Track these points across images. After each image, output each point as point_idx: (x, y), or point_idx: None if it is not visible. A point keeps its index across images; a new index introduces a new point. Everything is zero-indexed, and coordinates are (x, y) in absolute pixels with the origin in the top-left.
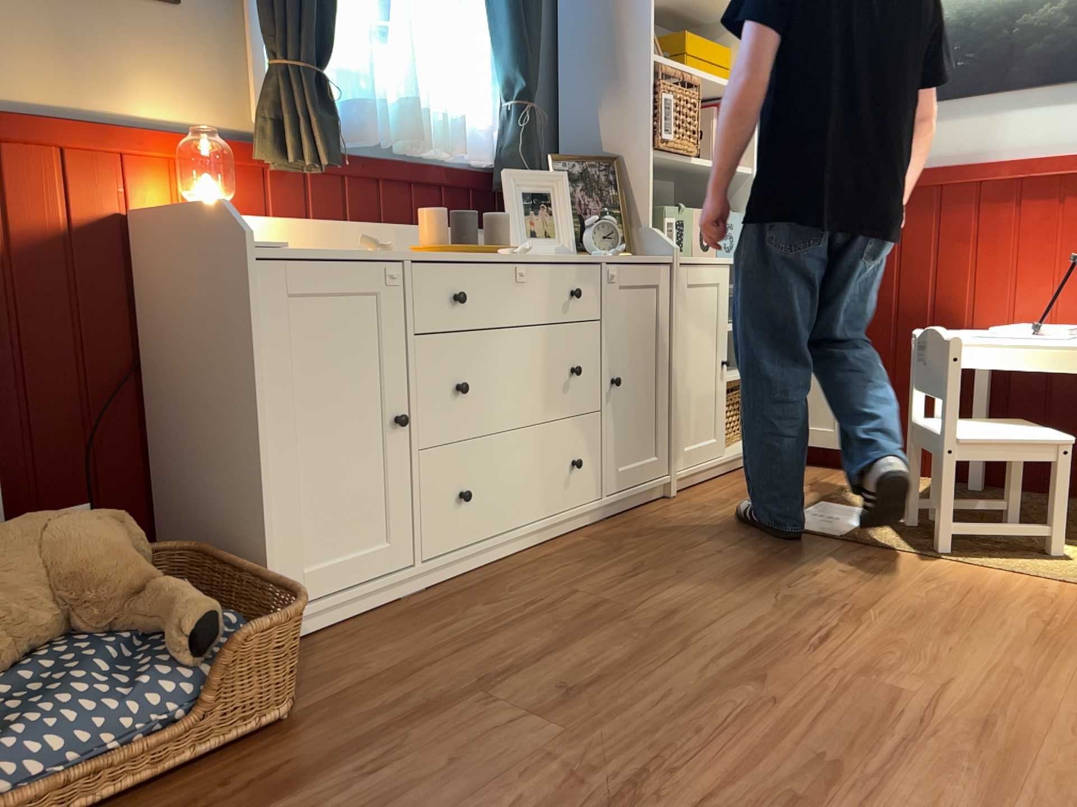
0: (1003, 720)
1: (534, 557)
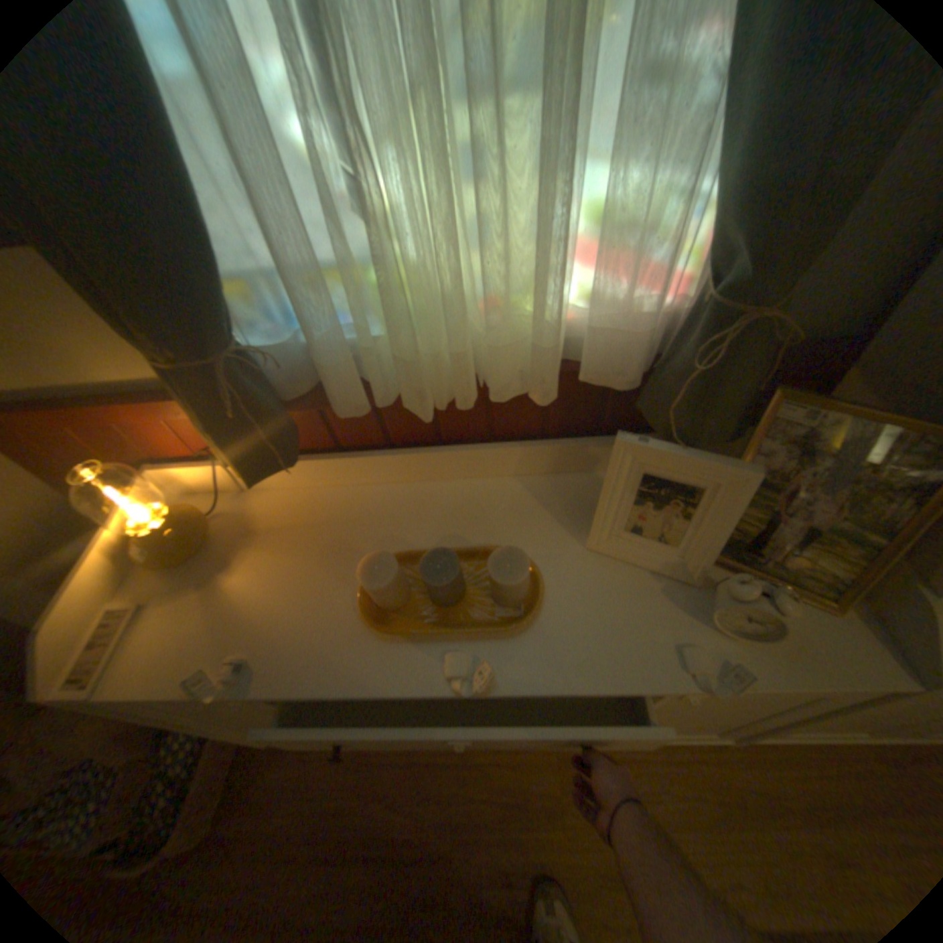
0: None
1: (490, 758)
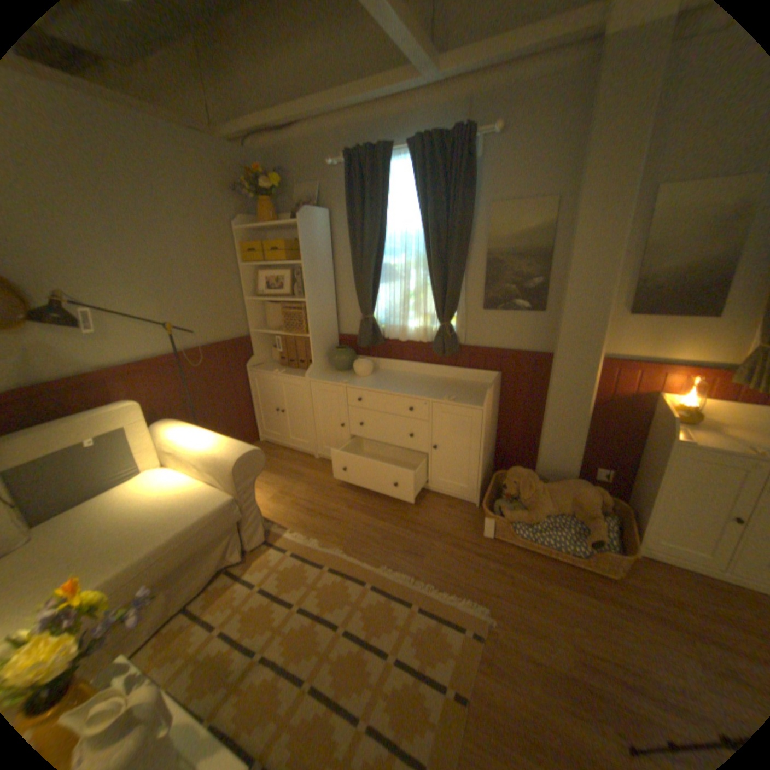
0: None
1: None
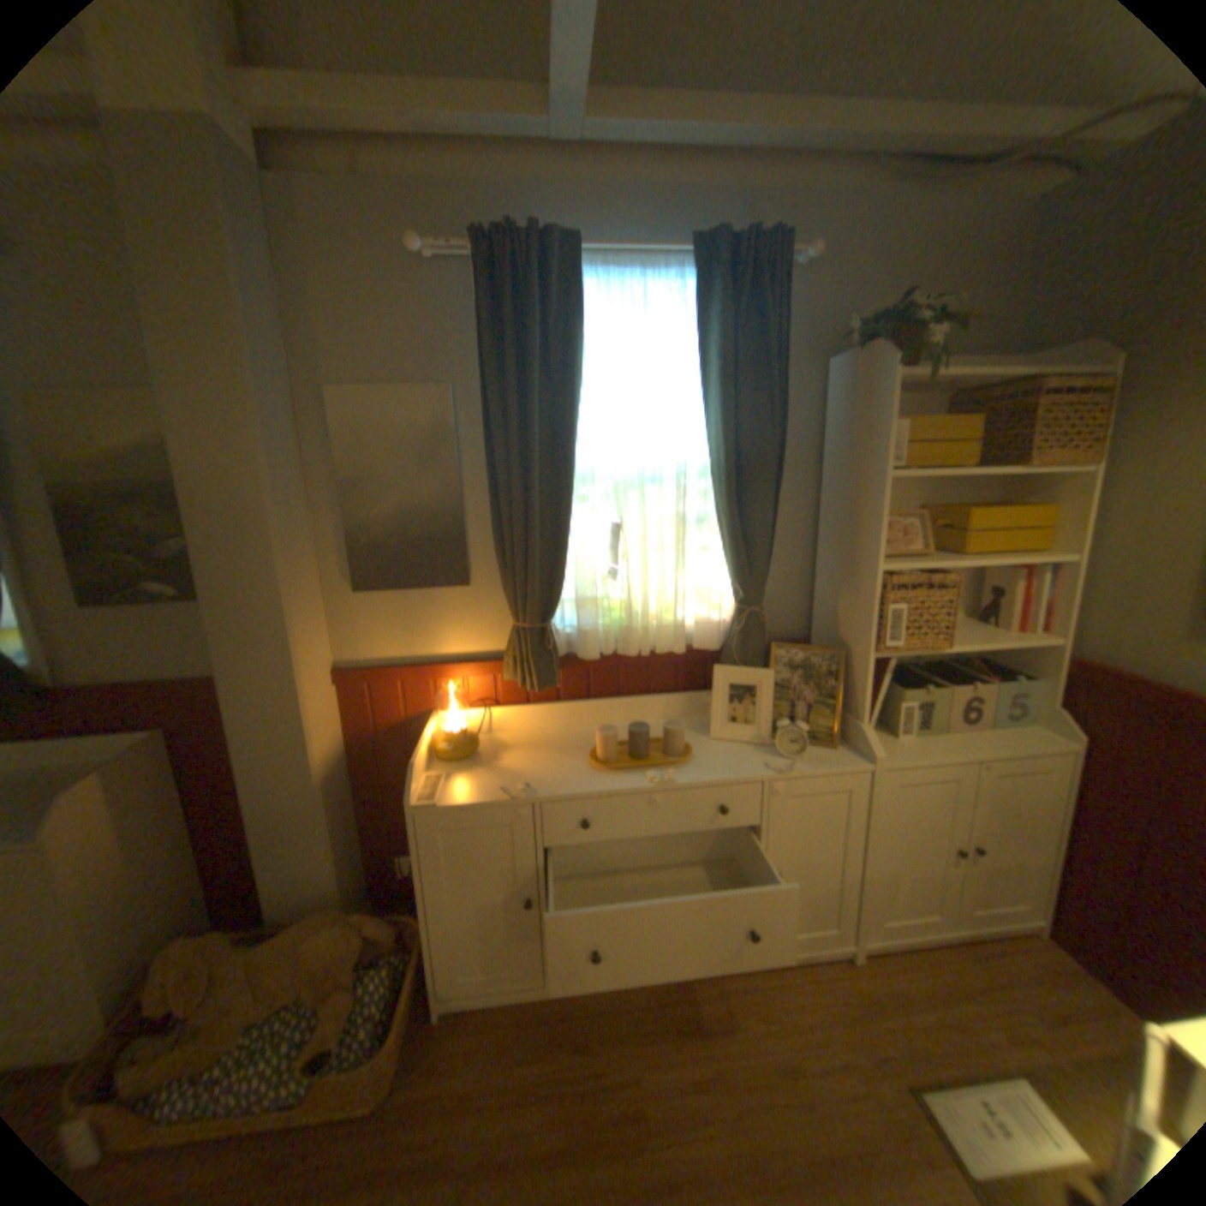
0: None
1: (661, 1002)
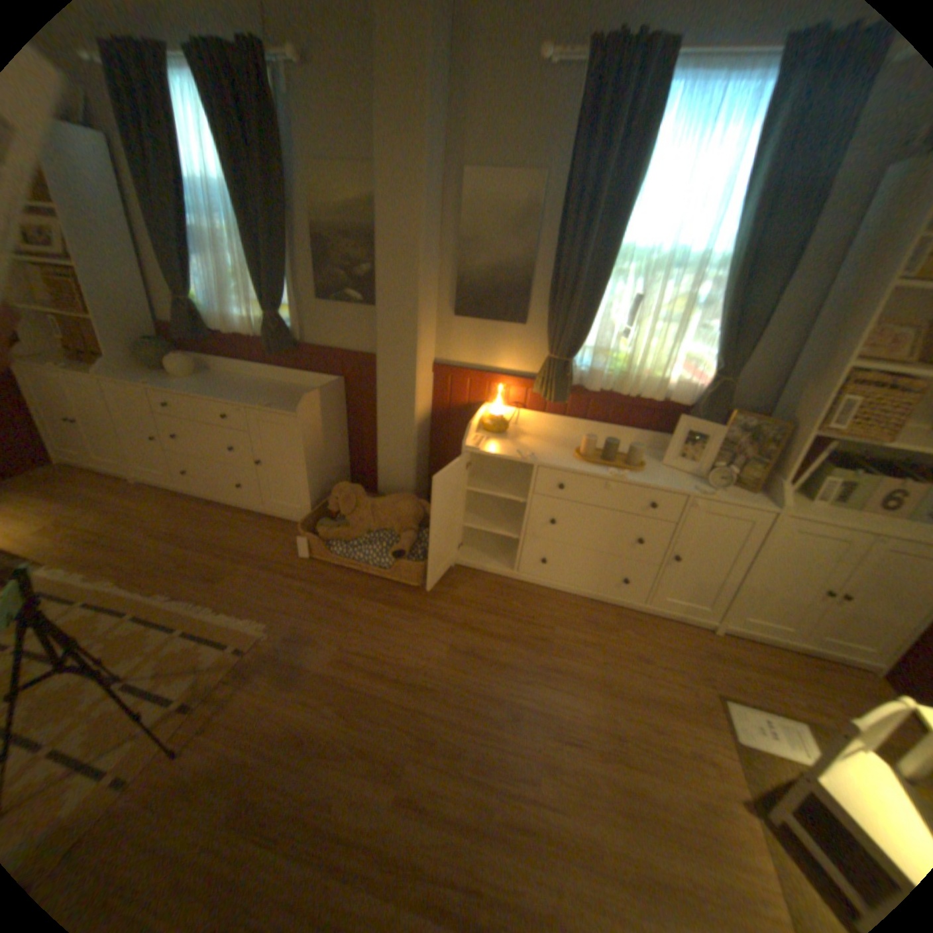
0: (535, 844)
1: (577, 604)
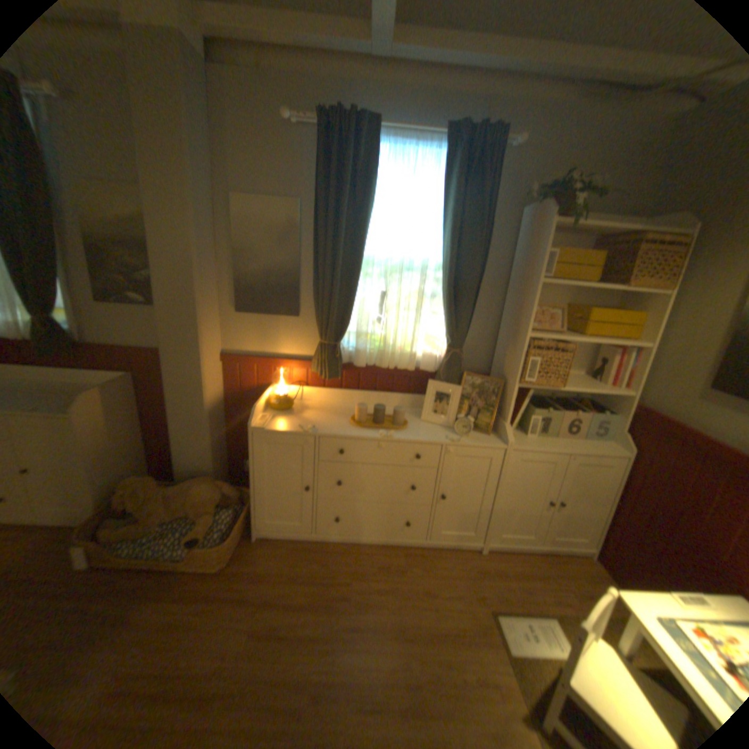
0: None
1: (371, 553)
